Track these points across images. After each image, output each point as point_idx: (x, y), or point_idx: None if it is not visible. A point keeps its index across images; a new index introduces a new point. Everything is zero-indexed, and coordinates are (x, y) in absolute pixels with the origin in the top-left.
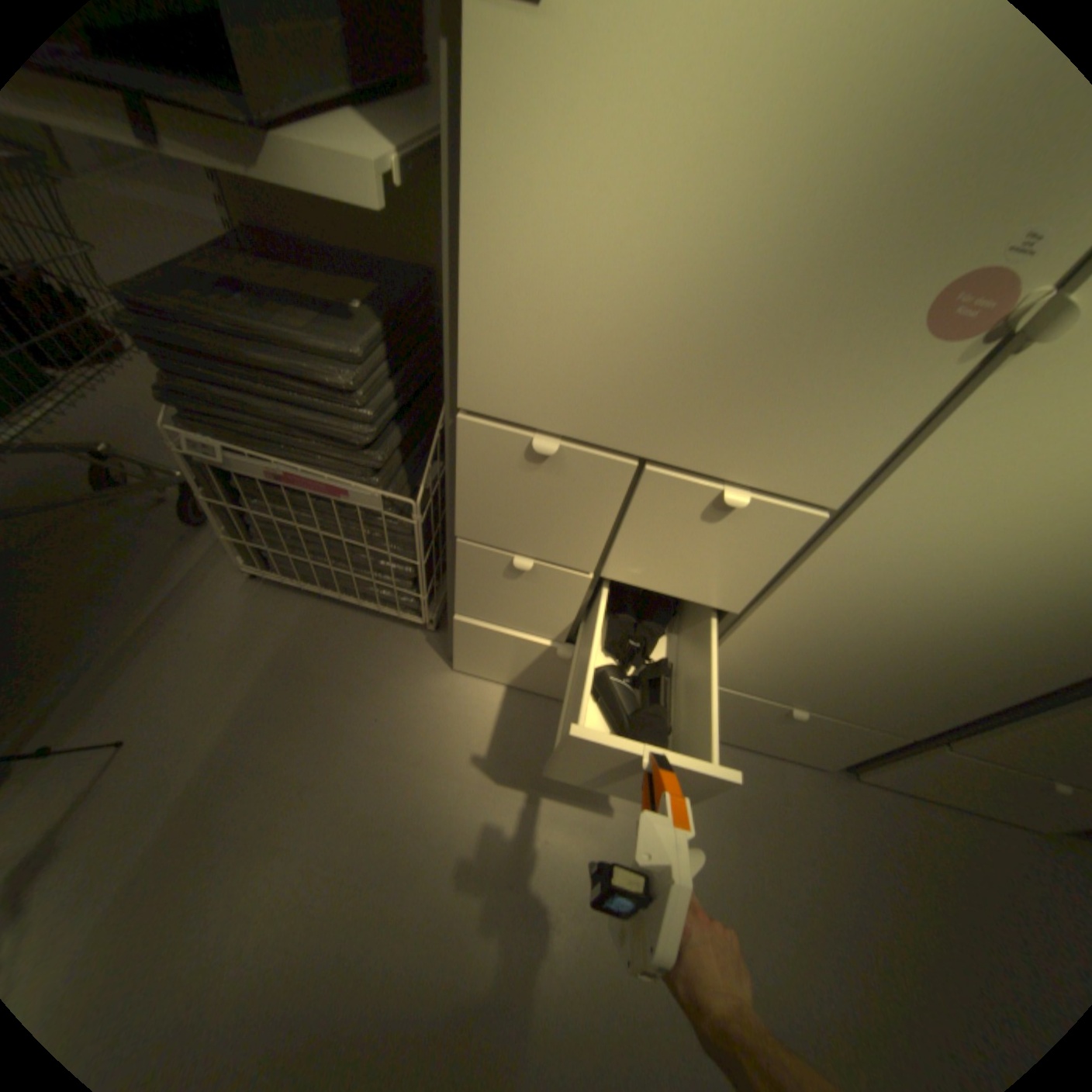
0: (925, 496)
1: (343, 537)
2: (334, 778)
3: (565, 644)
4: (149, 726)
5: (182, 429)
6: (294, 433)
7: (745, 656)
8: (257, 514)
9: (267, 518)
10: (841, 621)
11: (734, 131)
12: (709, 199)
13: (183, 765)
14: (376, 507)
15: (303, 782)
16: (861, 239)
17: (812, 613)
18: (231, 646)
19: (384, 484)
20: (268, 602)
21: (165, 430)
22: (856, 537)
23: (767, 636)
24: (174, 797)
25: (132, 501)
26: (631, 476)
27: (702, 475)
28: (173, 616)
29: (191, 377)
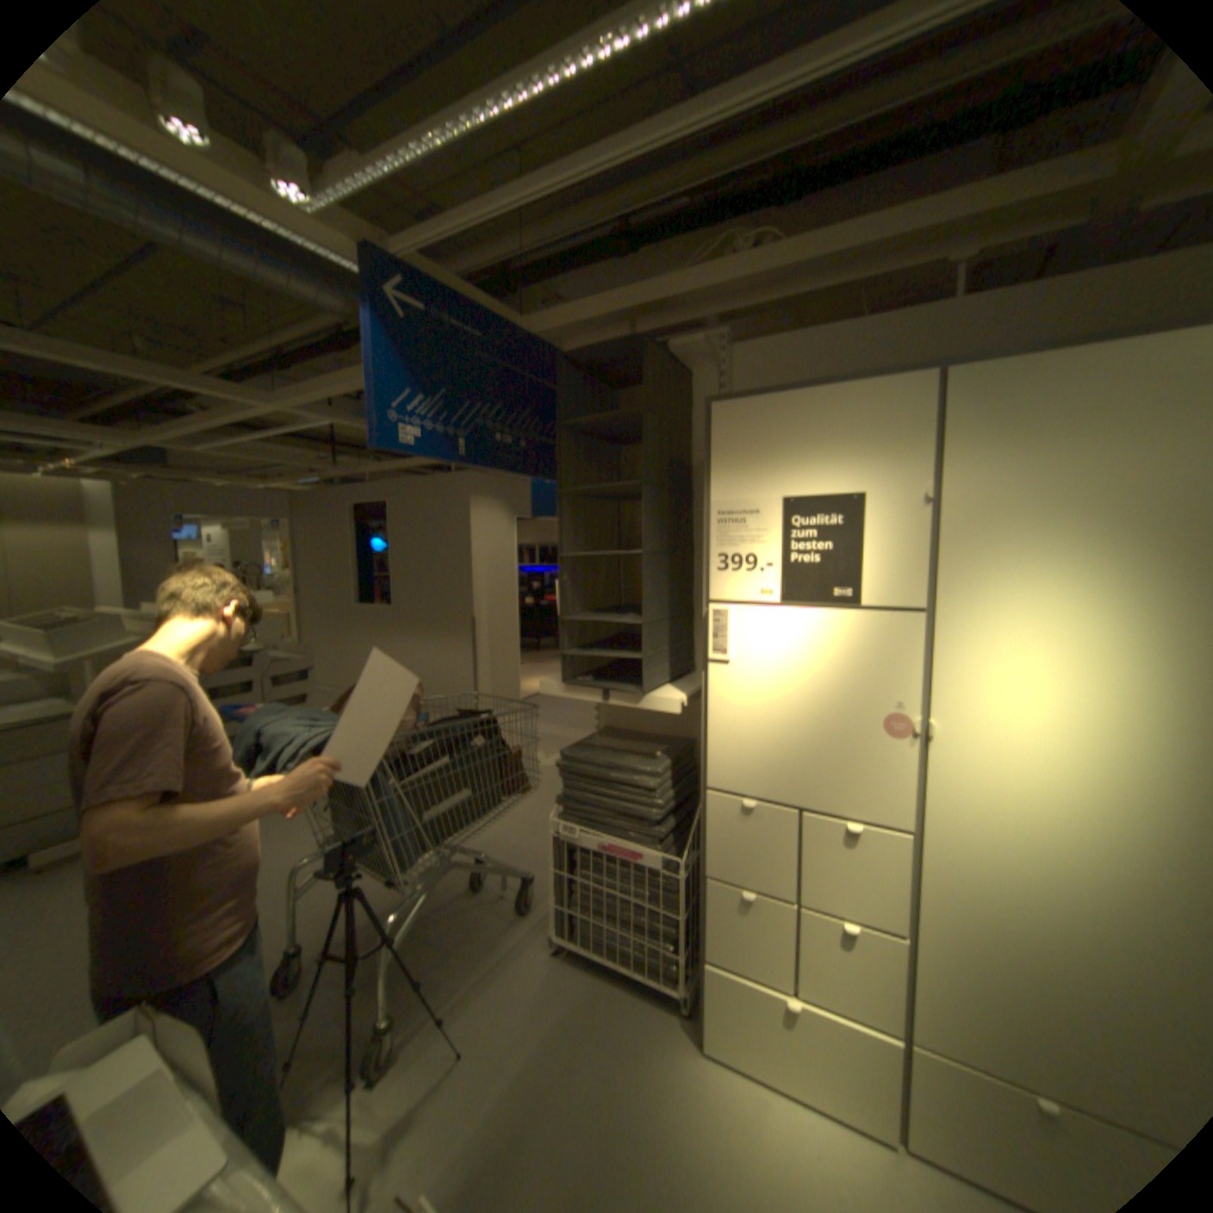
0: (952, 819)
1: (631, 900)
2: (601, 1129)
3: (794, 999)
4: (476, 1051)
5: (561, 821)
6: (620, 819)
7: (943, 1001)
8: (581, 882)
9: (586, 885)
10: (985, 941)
11: (789, 686)
12: (789, 703)
13: (495, 1087)
14: (657, 869)
15: (577, 1125)
16: (844, 710)
17: (959, 933)
18: (534, 1004)
19: (664, 852)
20: (562, 976)
21: (551, 822)
22: (938, 854)
23: (944, 968)
24: (486, 1110)
25: (484, 897)
26: (797, 821)
27: (835, 819)
28: (499, 976)
29: (577, 791)
